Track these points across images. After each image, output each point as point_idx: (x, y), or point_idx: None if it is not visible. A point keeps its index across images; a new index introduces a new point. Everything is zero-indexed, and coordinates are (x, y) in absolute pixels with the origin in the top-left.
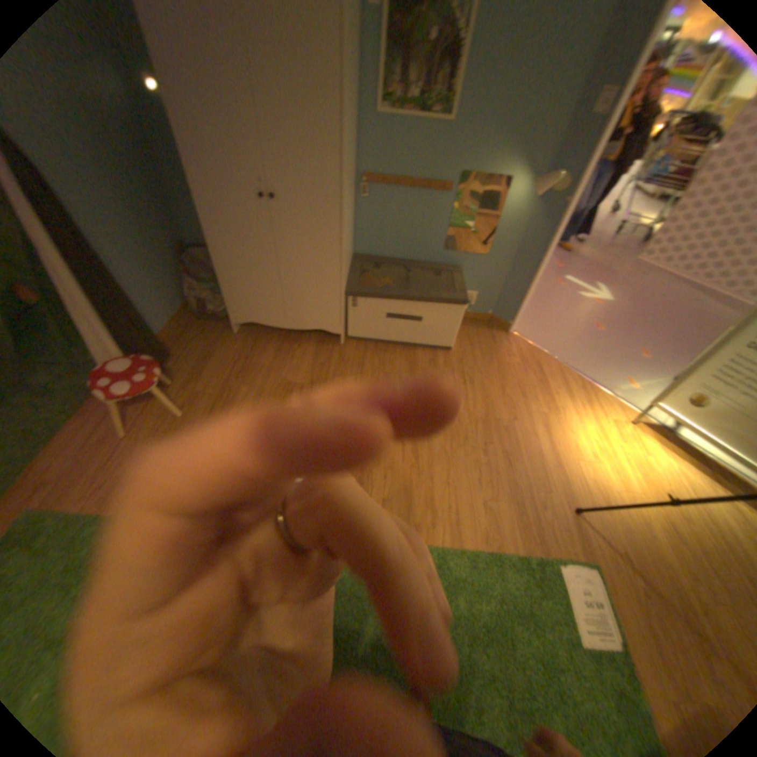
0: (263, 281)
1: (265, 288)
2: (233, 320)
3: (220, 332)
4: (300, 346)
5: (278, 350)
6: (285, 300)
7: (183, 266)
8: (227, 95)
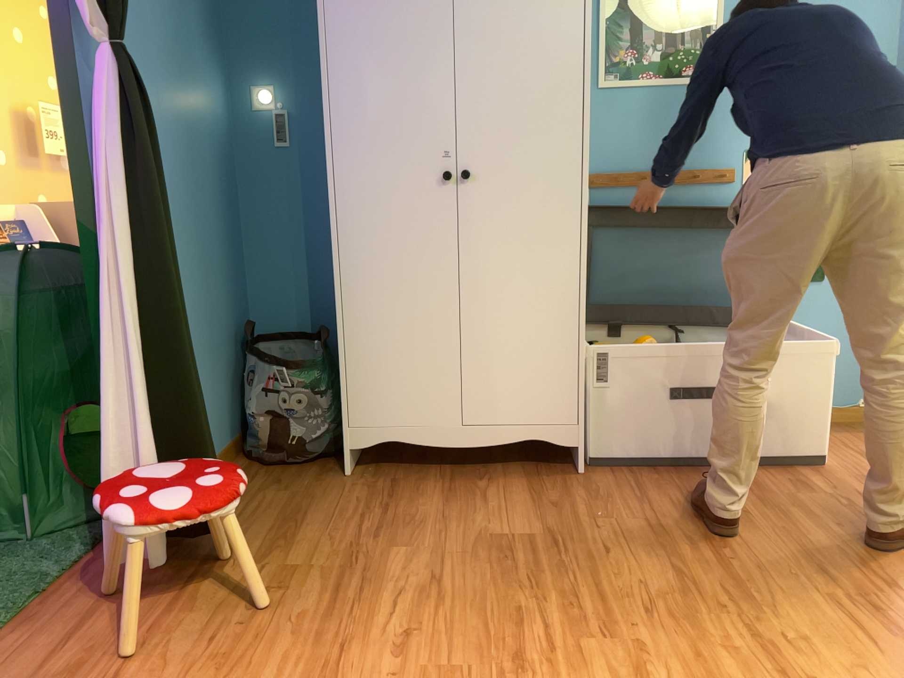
0: (426, 340)
1: (427, 355)
2: (347, 444)
3: (315, 477)
4: (494, 484)
5: (448, 493)
6: (462, 382)
7: (248, 366)
8: (415, 42)
